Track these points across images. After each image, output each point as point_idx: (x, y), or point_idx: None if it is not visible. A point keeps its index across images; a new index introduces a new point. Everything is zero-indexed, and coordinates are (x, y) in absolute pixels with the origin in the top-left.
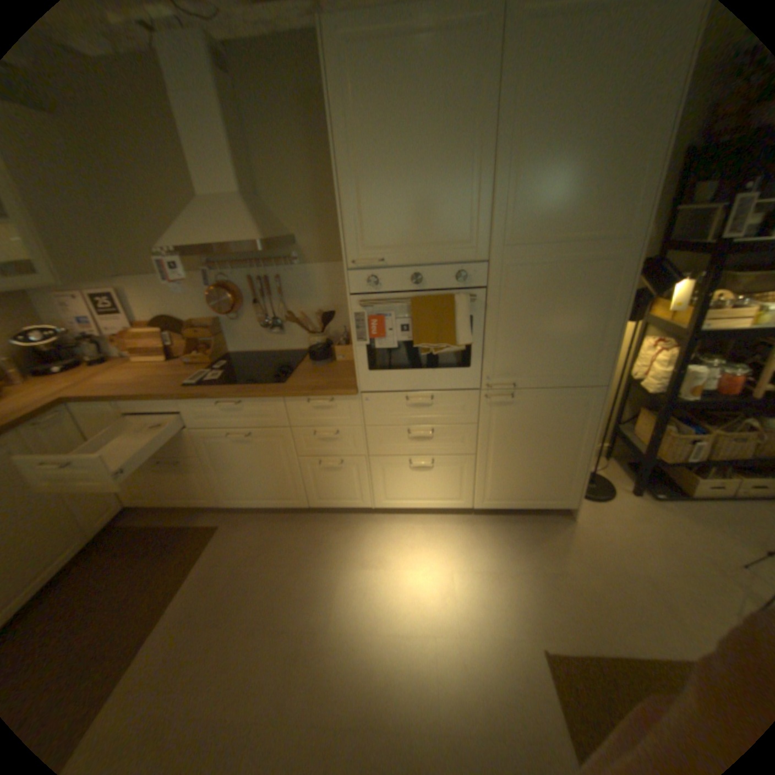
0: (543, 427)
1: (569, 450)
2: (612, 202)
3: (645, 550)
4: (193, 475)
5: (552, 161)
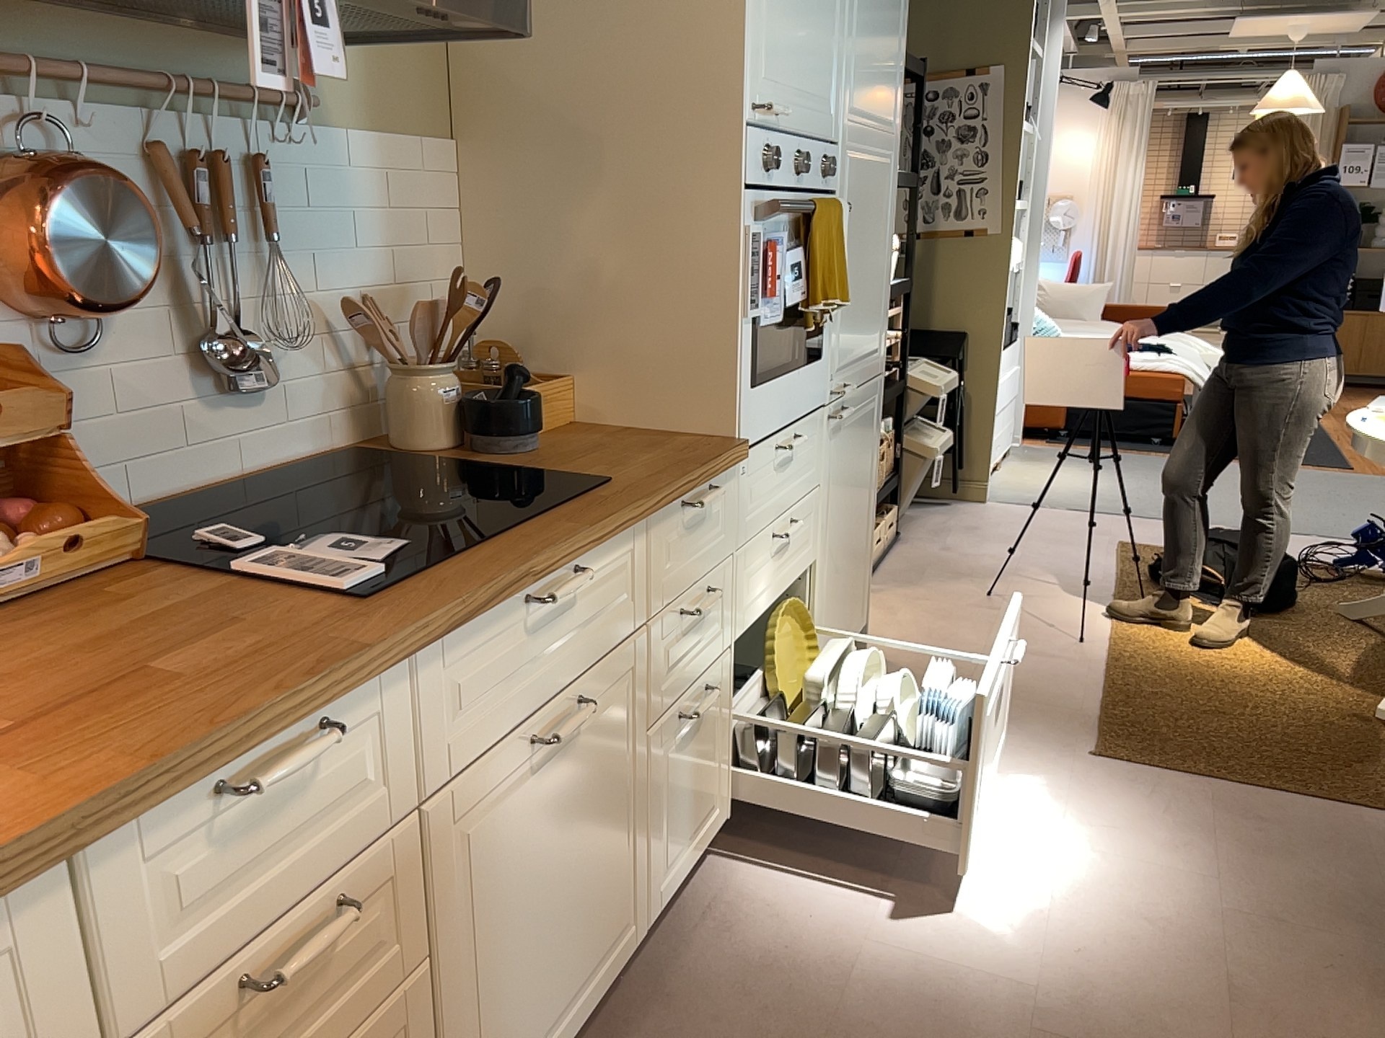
0: (856, 464)
1: (866, 502)
2: (891, 83)
3: (939, 629)
4: None
5: (872, 4)
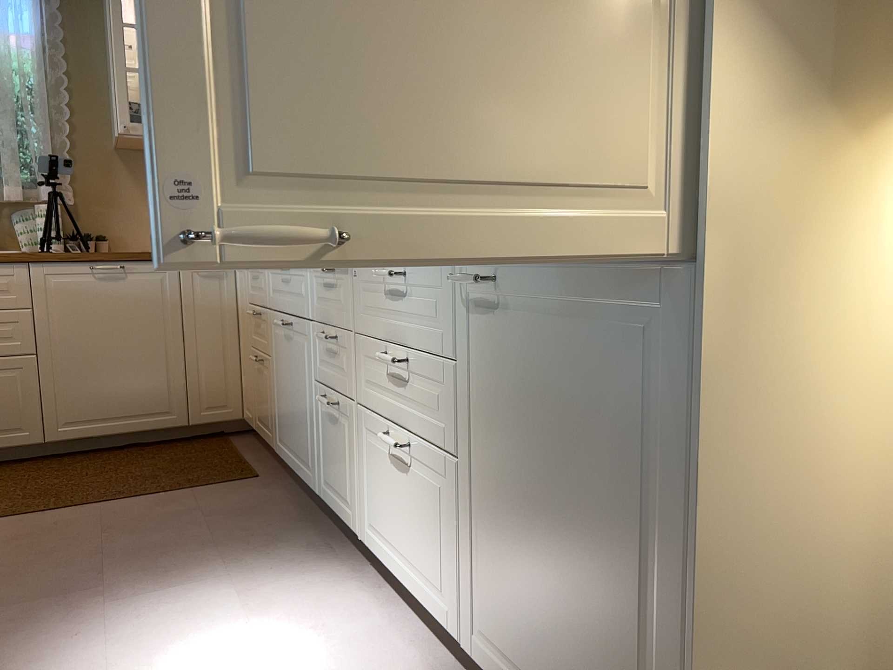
0: (566, 410)
1: (637, 543)
2: None
3: None
4: (268, 383)
5: None
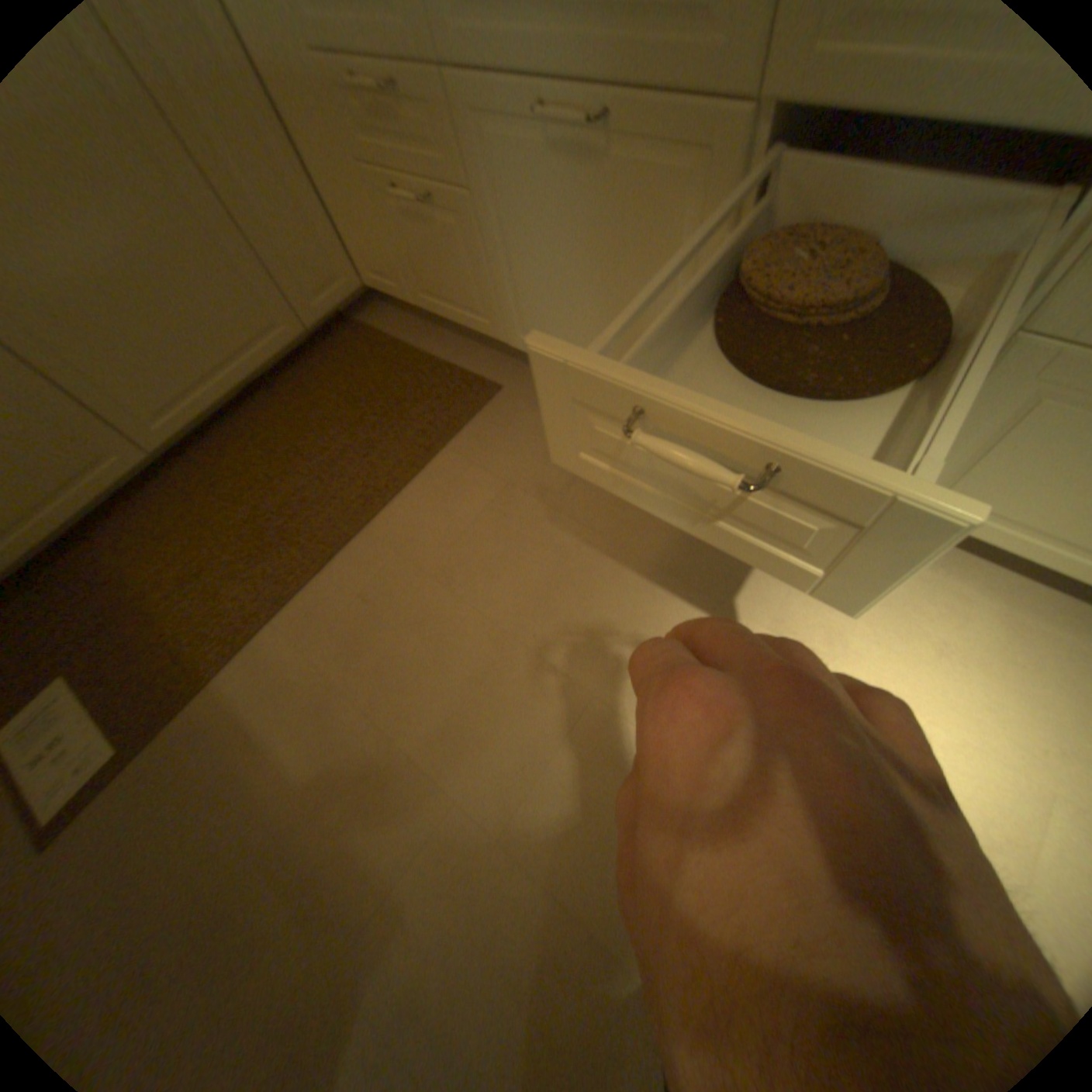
0: None
1: None
2: None
3: None
4: (461, 240)
5: None
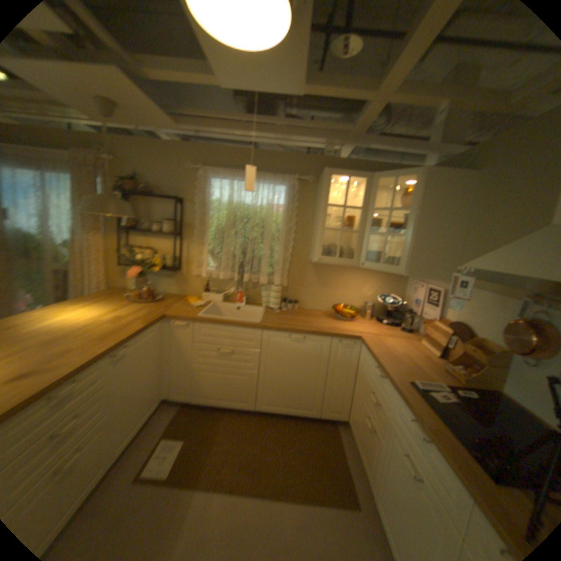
0: None
1: None
2: None
3: None
4: (377, 455)
5: None
